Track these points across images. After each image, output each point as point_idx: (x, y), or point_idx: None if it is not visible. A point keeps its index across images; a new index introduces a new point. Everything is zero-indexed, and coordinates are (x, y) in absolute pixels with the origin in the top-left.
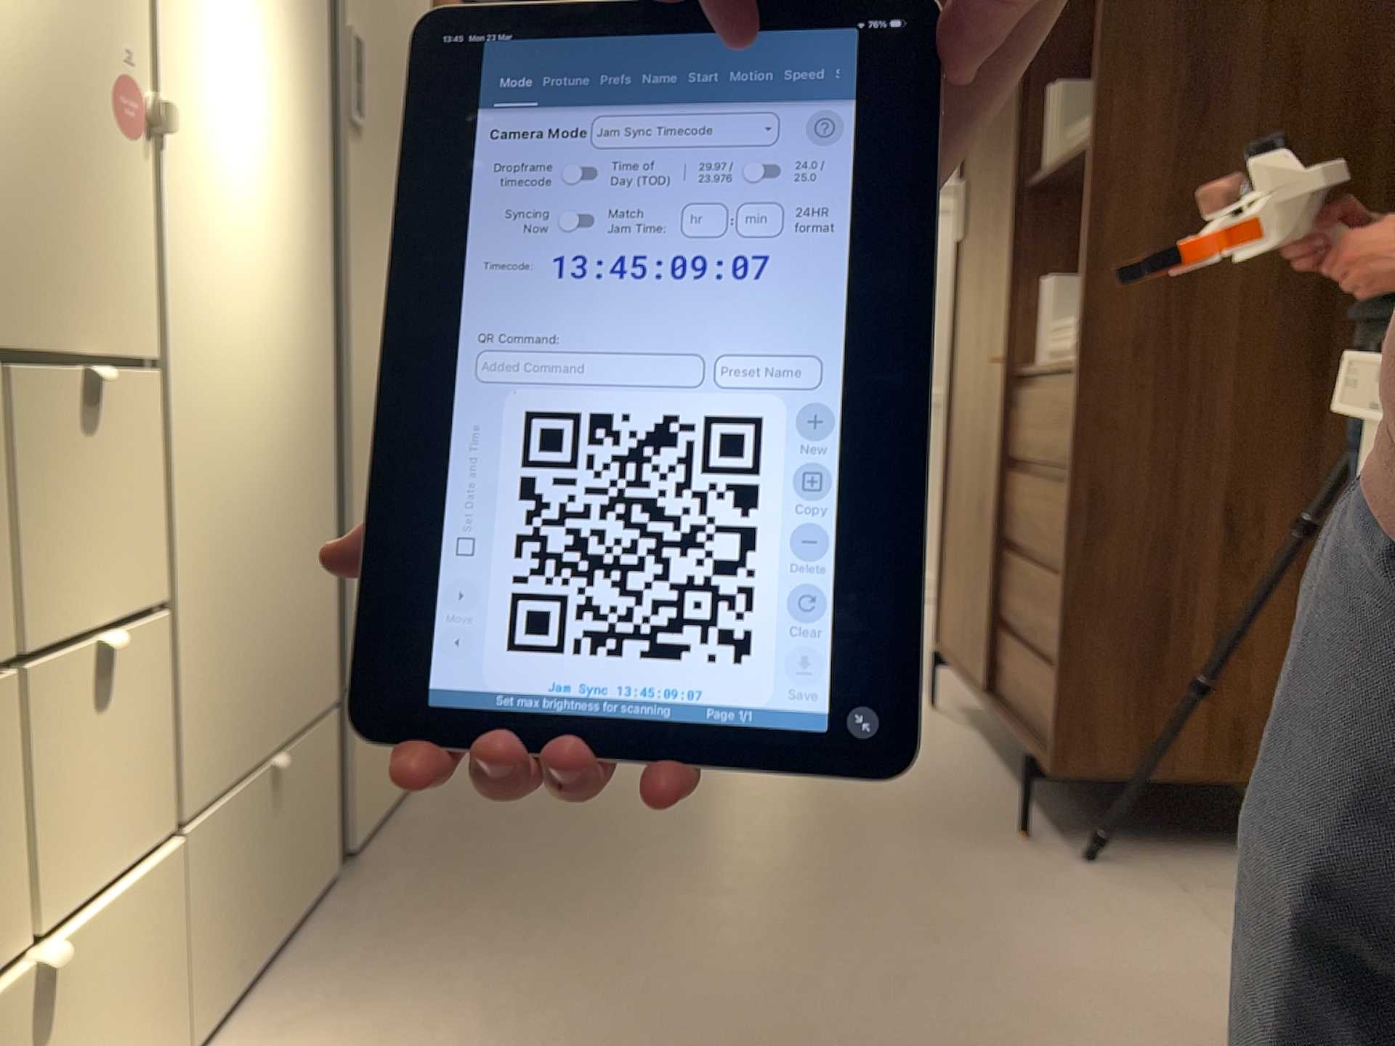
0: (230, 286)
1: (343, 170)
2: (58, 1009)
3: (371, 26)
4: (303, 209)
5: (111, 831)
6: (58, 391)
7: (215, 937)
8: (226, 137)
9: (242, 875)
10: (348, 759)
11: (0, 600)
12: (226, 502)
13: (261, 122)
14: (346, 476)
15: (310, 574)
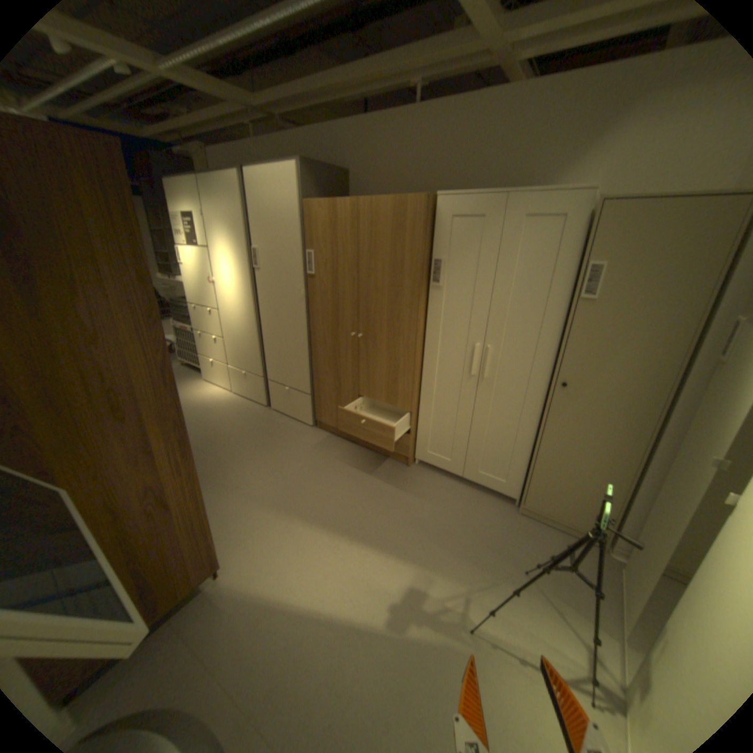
0: (229, 302)
1: (257, 279)
2: (216, 368)
3: (264, 243)
4: (244, 289)
5: (220, 358)
6: (208, 312)
7: (236, 383)
8: (226, 281)
9: (240, 381)
10: (270, 391)
11: (207, 329)
12: (232, 331)
13: (233, 276)
14: (264, 340)
15: (253, 351)
